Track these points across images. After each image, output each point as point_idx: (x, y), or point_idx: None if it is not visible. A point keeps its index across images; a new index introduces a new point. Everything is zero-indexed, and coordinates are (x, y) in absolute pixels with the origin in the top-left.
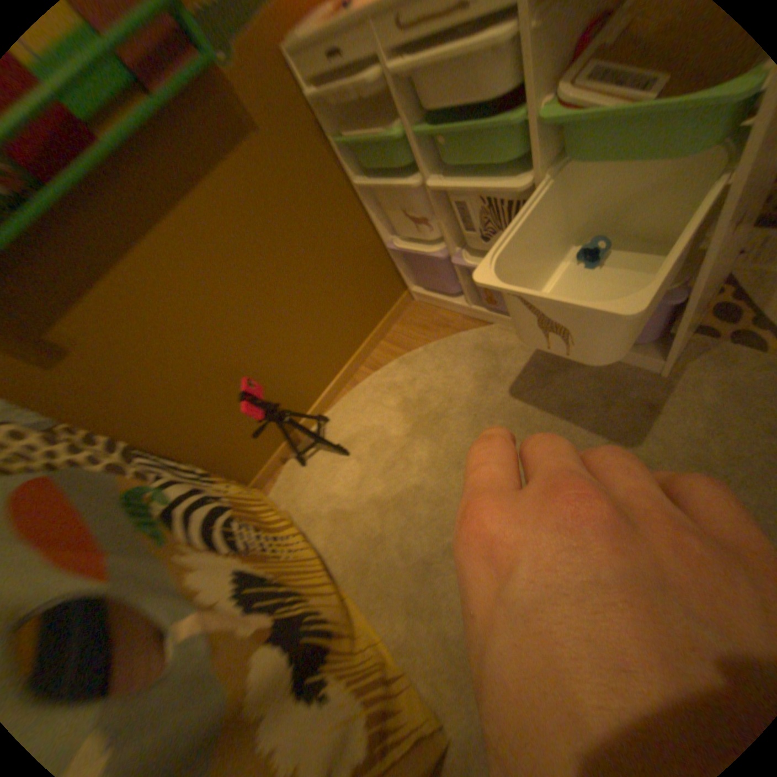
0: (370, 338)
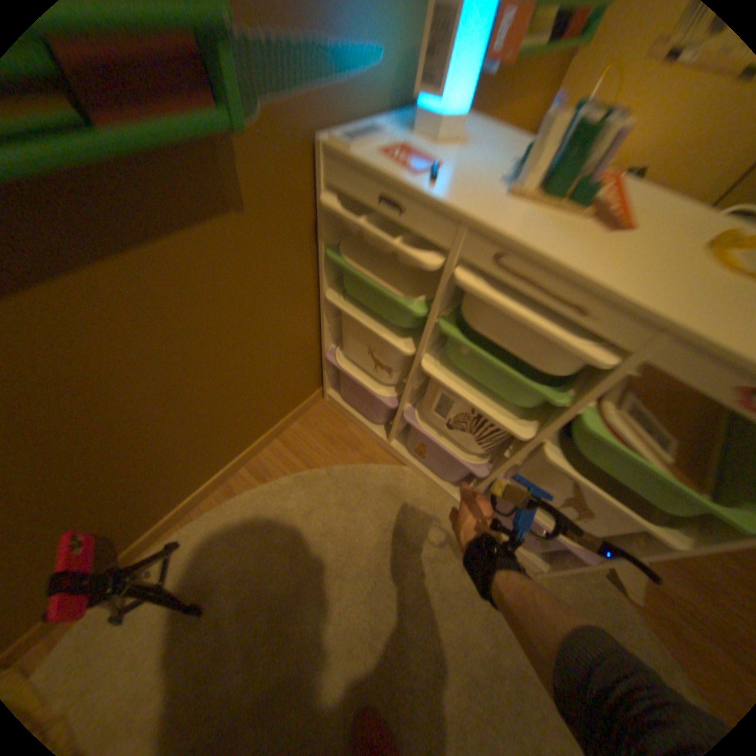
0: (265, 436)
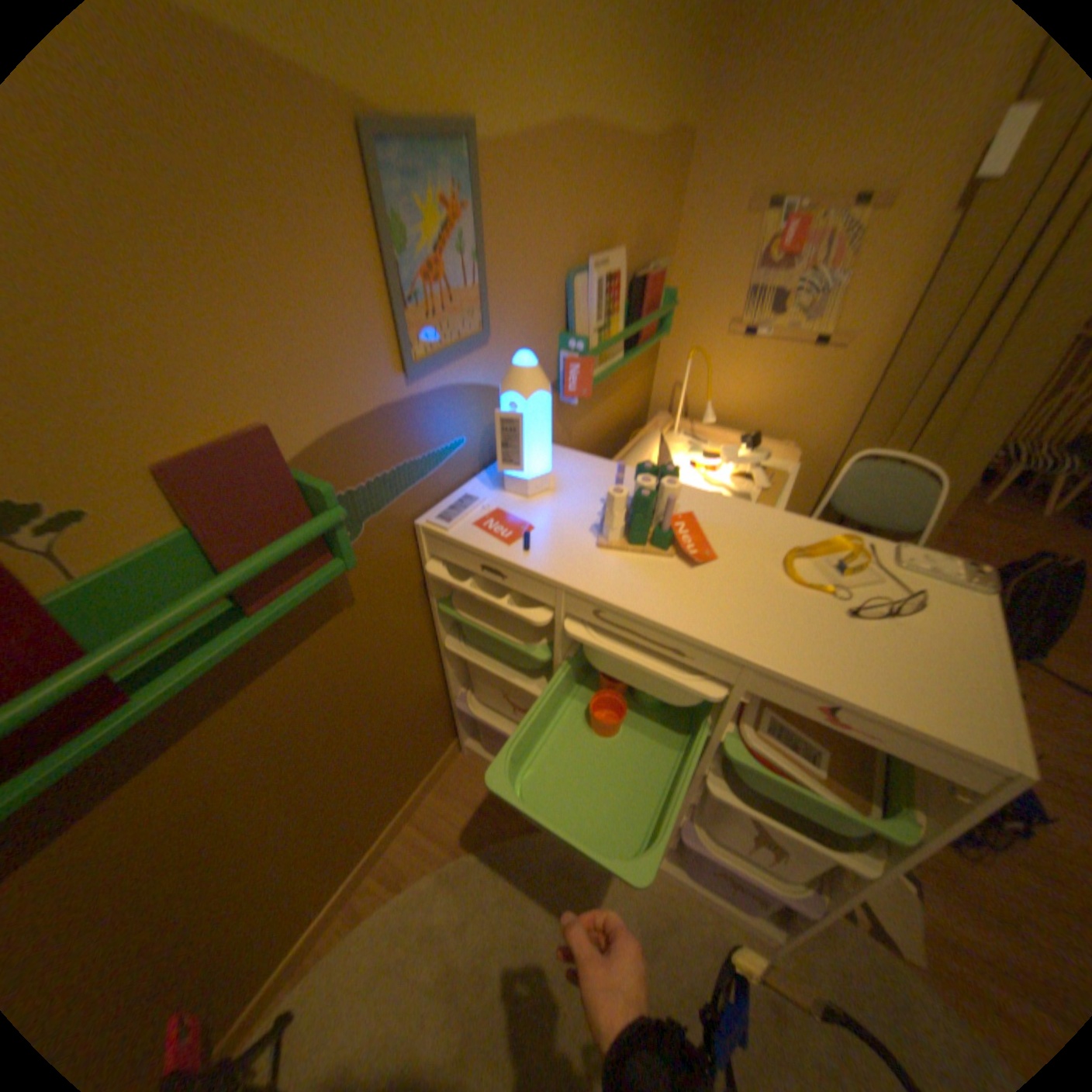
0: (393, 822)
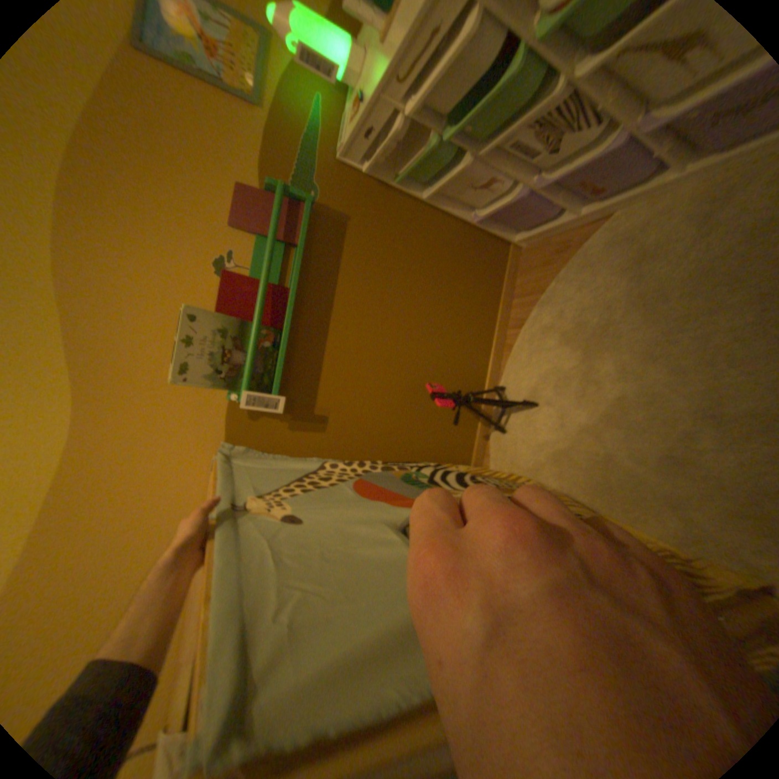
0: (503, 303)
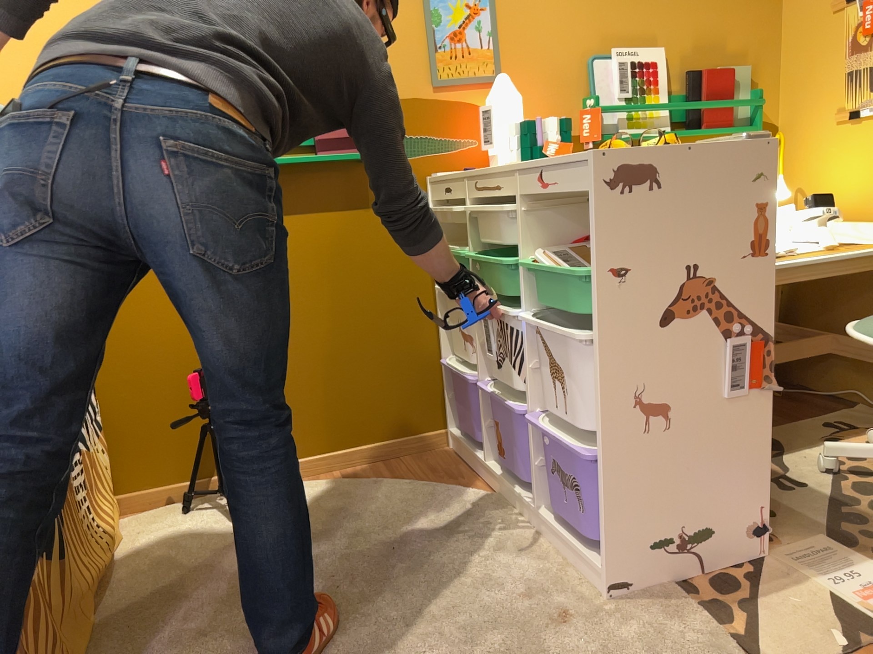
0: (368, 445)
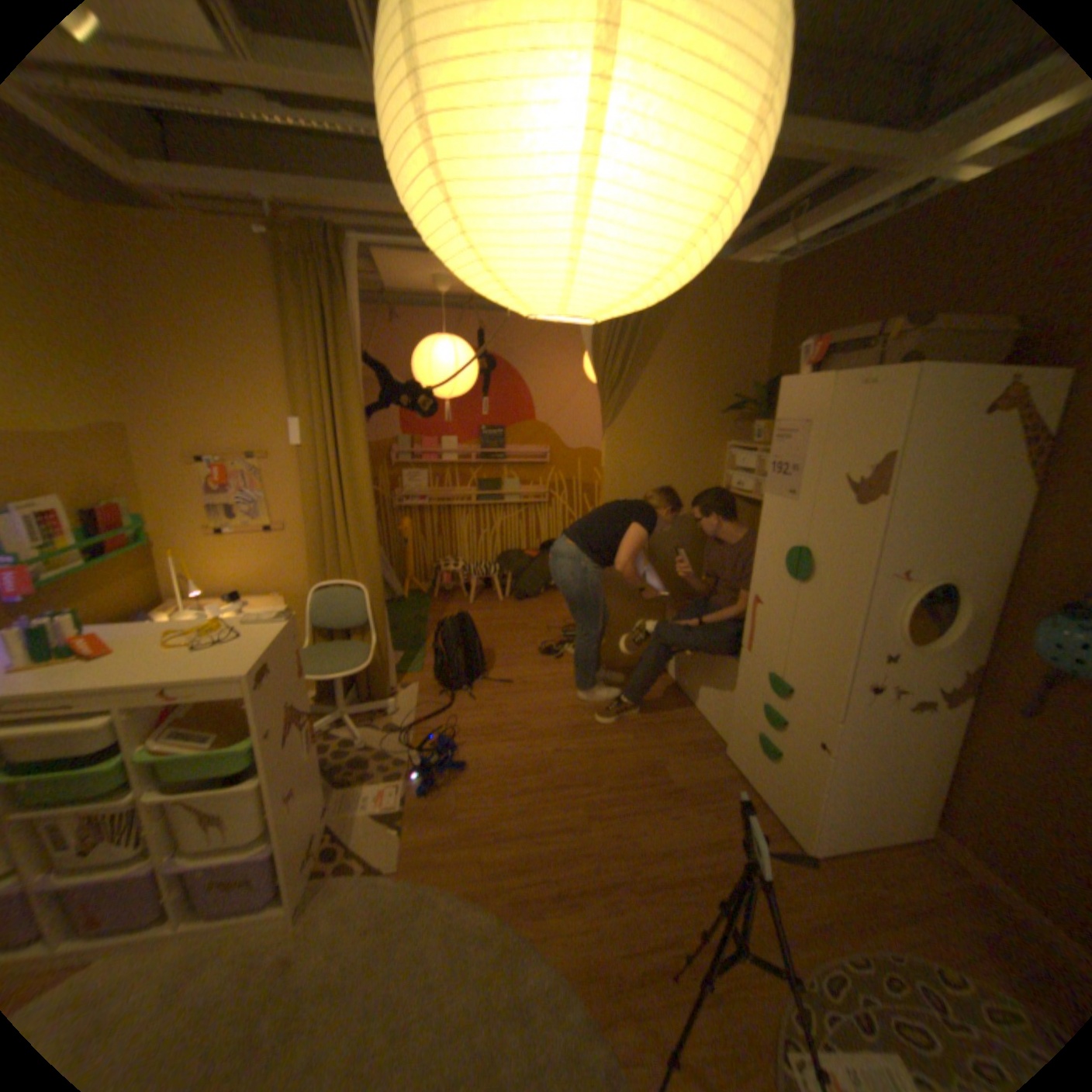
0: None
